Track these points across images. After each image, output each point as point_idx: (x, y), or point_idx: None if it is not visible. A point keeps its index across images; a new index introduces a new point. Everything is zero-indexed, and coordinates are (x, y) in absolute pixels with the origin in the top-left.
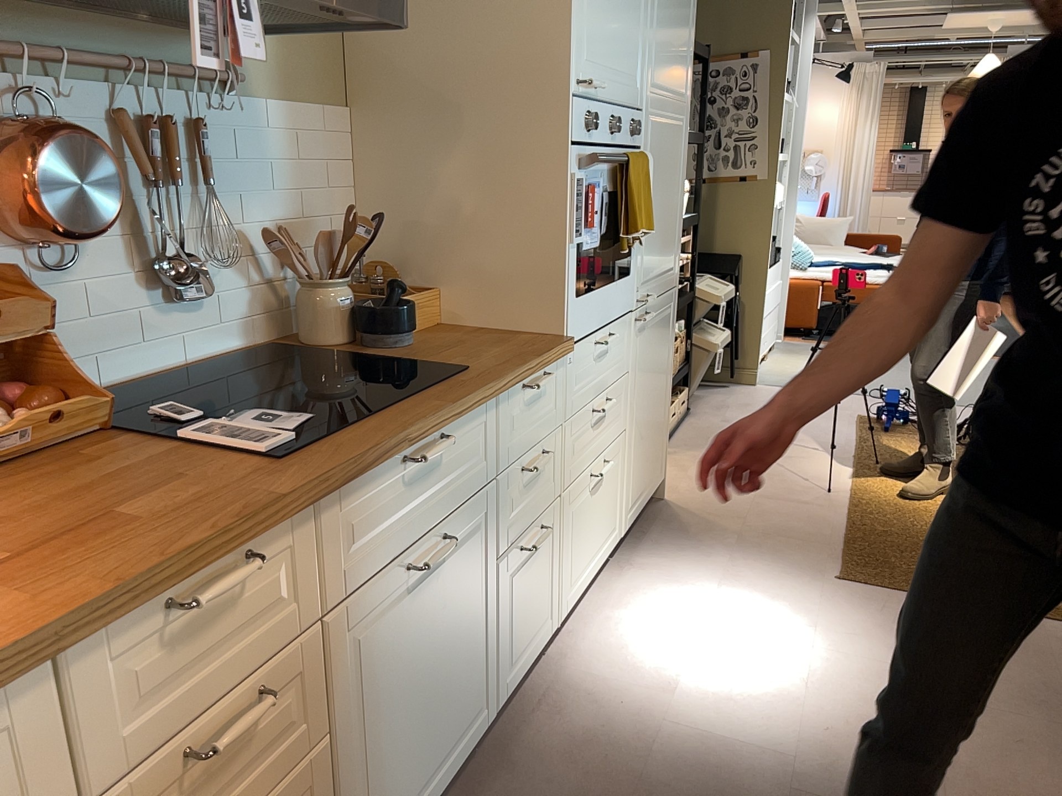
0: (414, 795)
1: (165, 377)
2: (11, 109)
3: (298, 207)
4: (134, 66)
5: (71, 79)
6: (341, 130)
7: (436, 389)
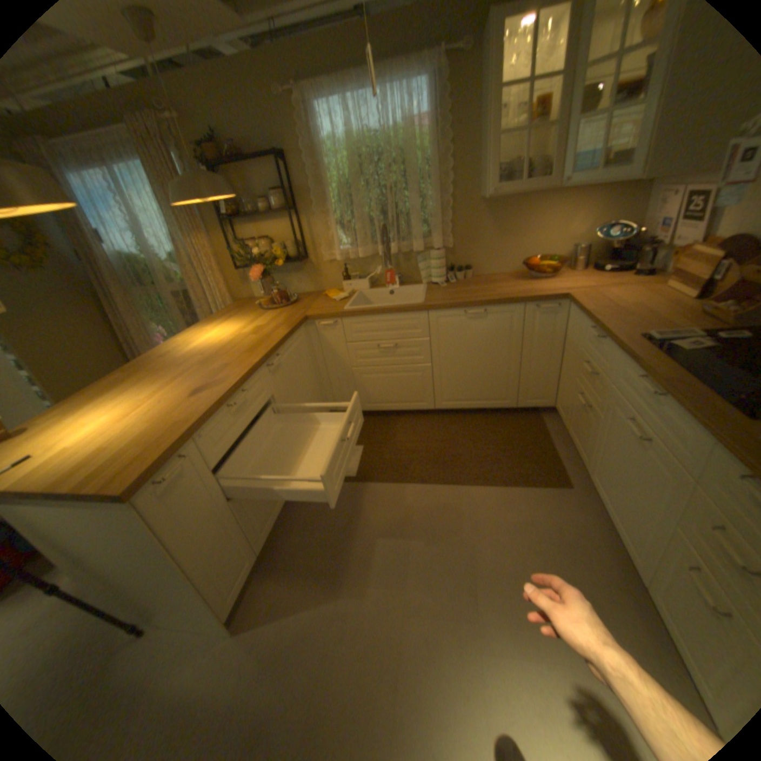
0: (610, 502)
1: None
2: None
3: None
4: None
5: None
6: None
7: (704, 390)
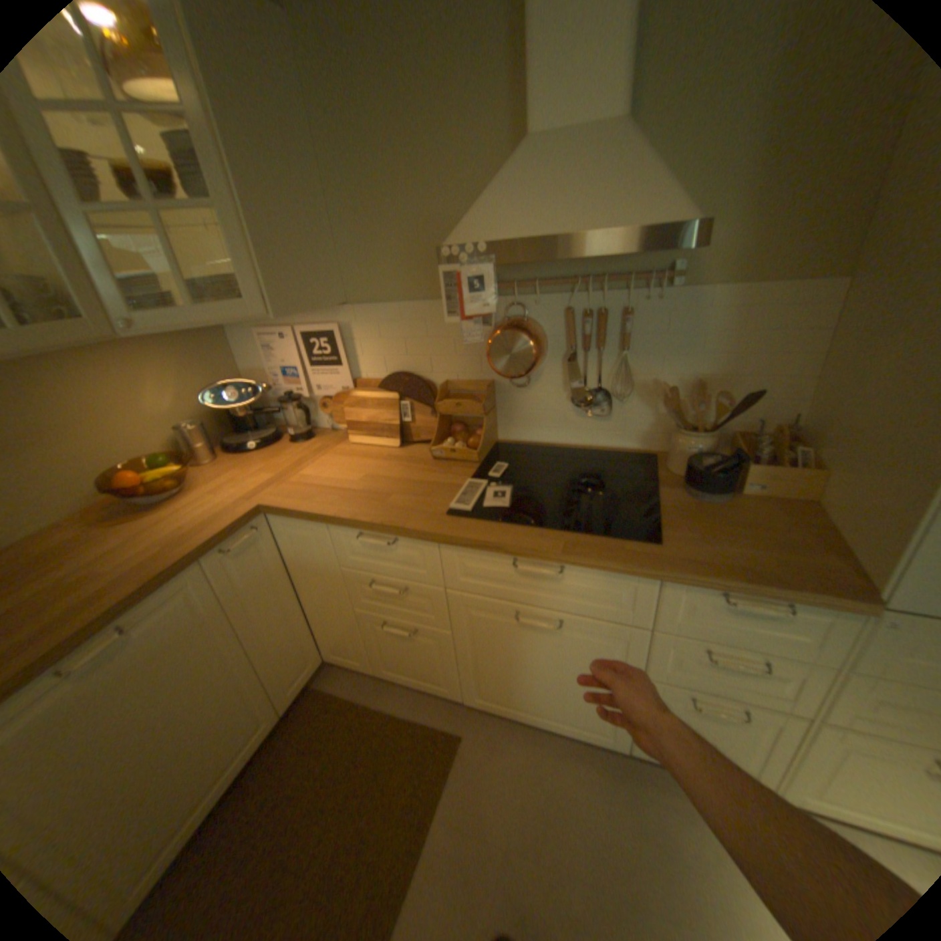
0: (524, 710)
1: (573, 448)
2: (506, 313)
3: (728, 366)
4: (579, 280)
5: (546, 292)
6: (822, 298)
7: (595, 539)
